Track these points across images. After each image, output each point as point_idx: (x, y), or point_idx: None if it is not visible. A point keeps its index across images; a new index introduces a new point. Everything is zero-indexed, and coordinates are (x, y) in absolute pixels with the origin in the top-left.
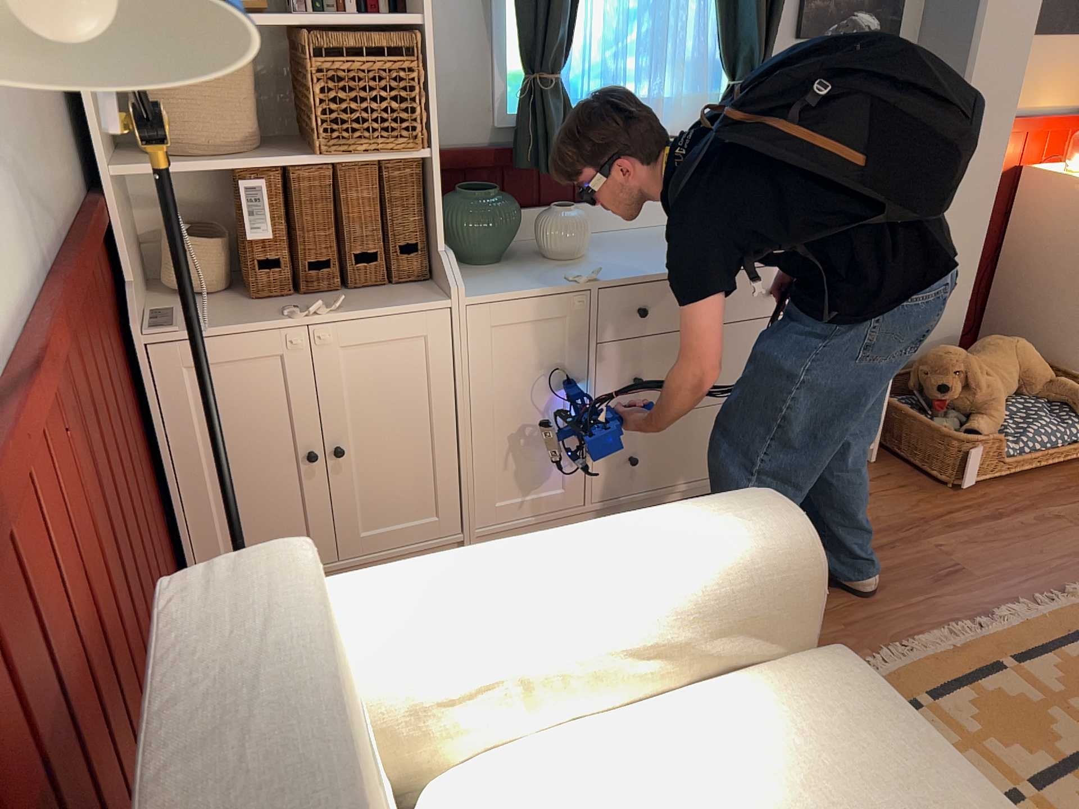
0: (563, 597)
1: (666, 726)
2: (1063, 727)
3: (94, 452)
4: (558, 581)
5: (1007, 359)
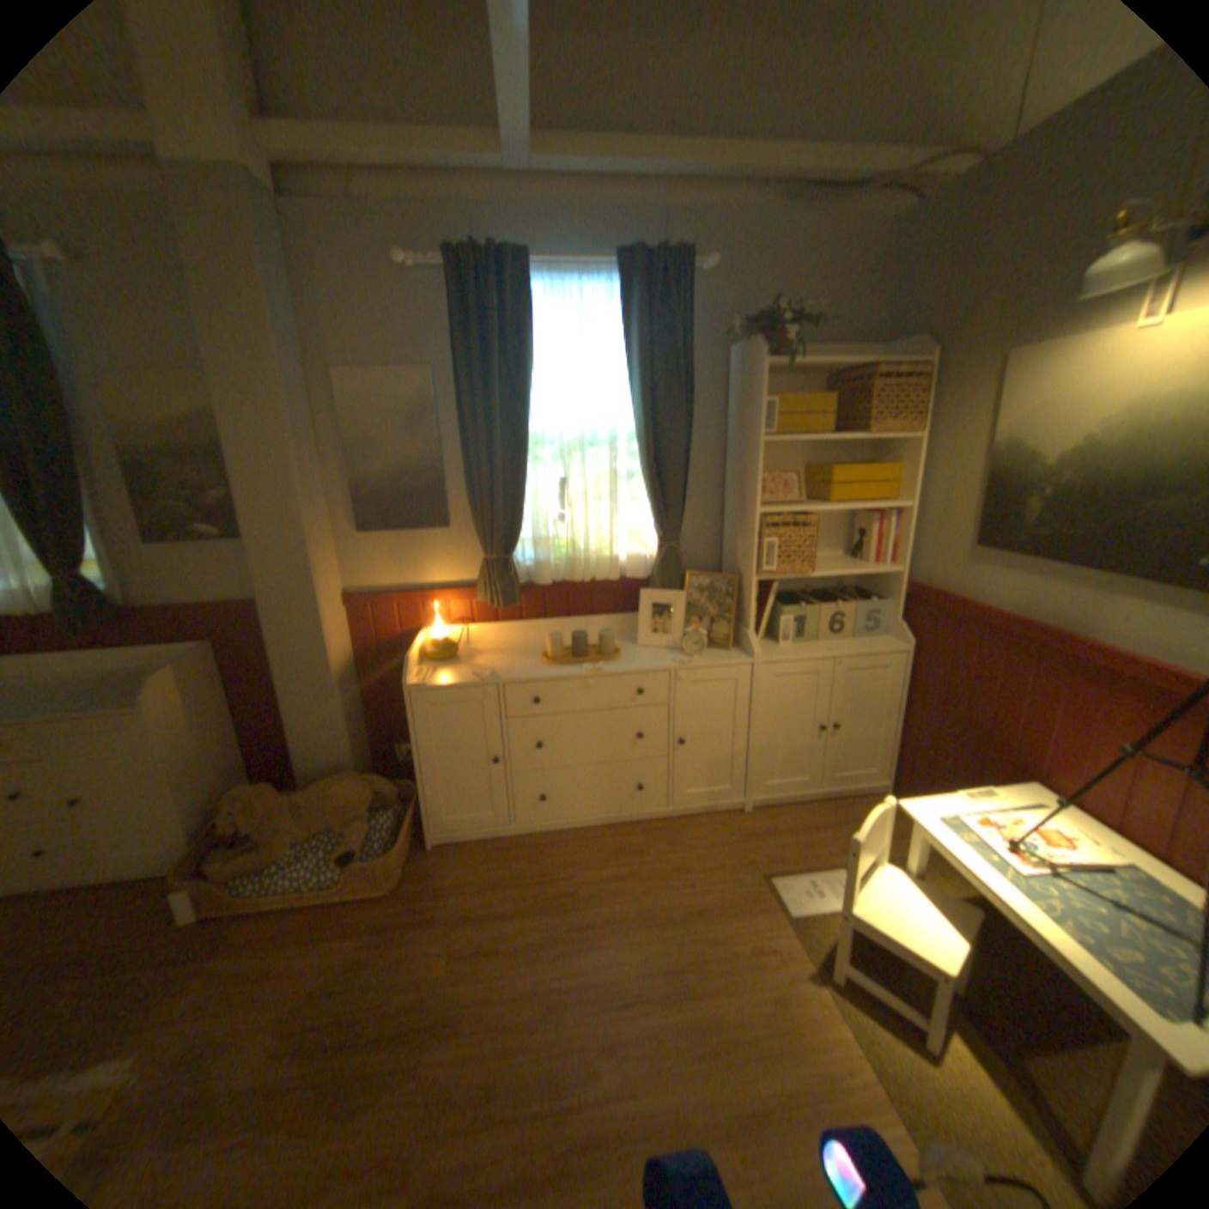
0: None
1: None
2: None
3: None
4: None
5: (315, 800)
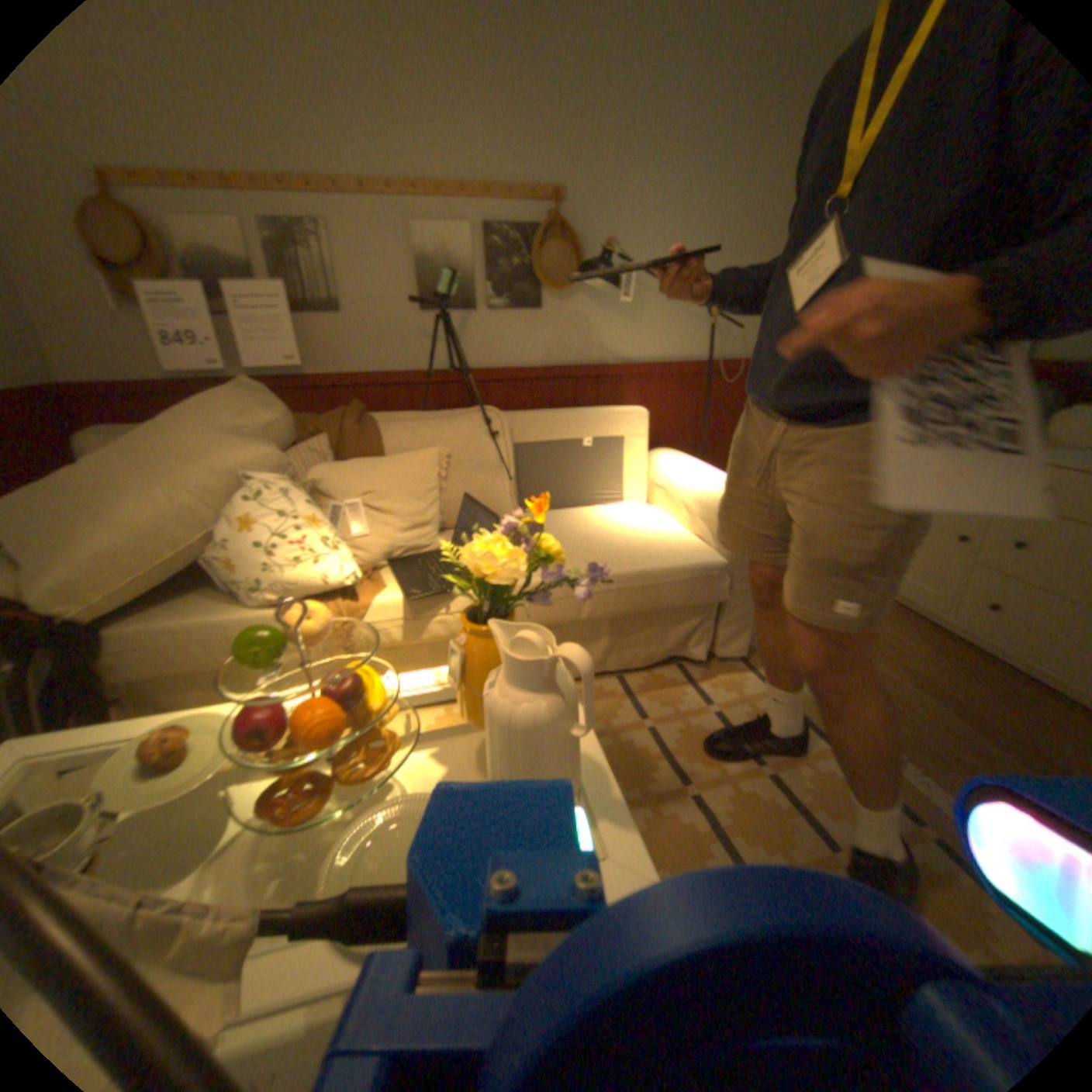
0: (690, 476)
1: (670, 527)
2: (856, 835)
3: (712, 415)
4: (696, 473)
5: None
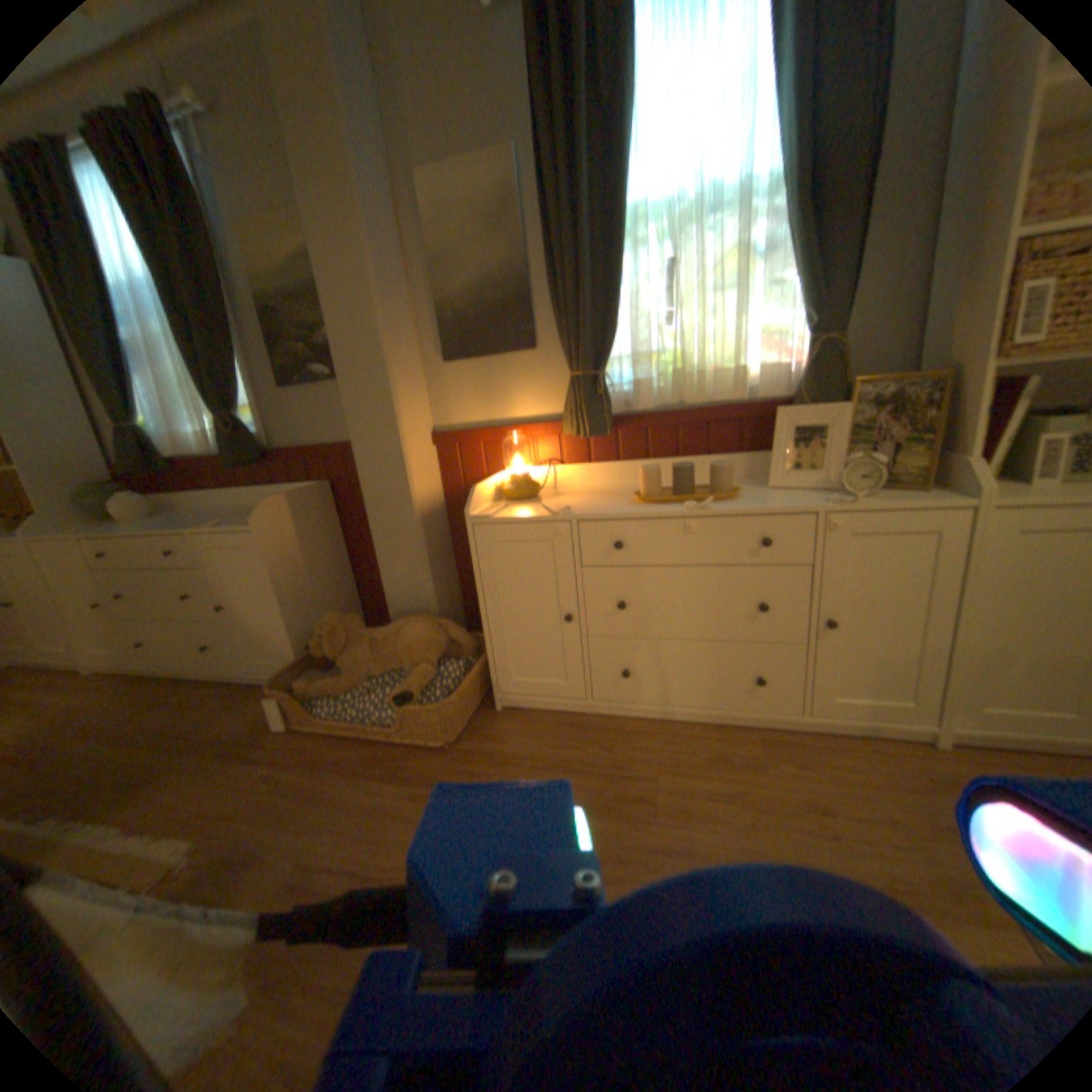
0: None
1: None
2: None
3: None
4: None
5: (393, 635)
